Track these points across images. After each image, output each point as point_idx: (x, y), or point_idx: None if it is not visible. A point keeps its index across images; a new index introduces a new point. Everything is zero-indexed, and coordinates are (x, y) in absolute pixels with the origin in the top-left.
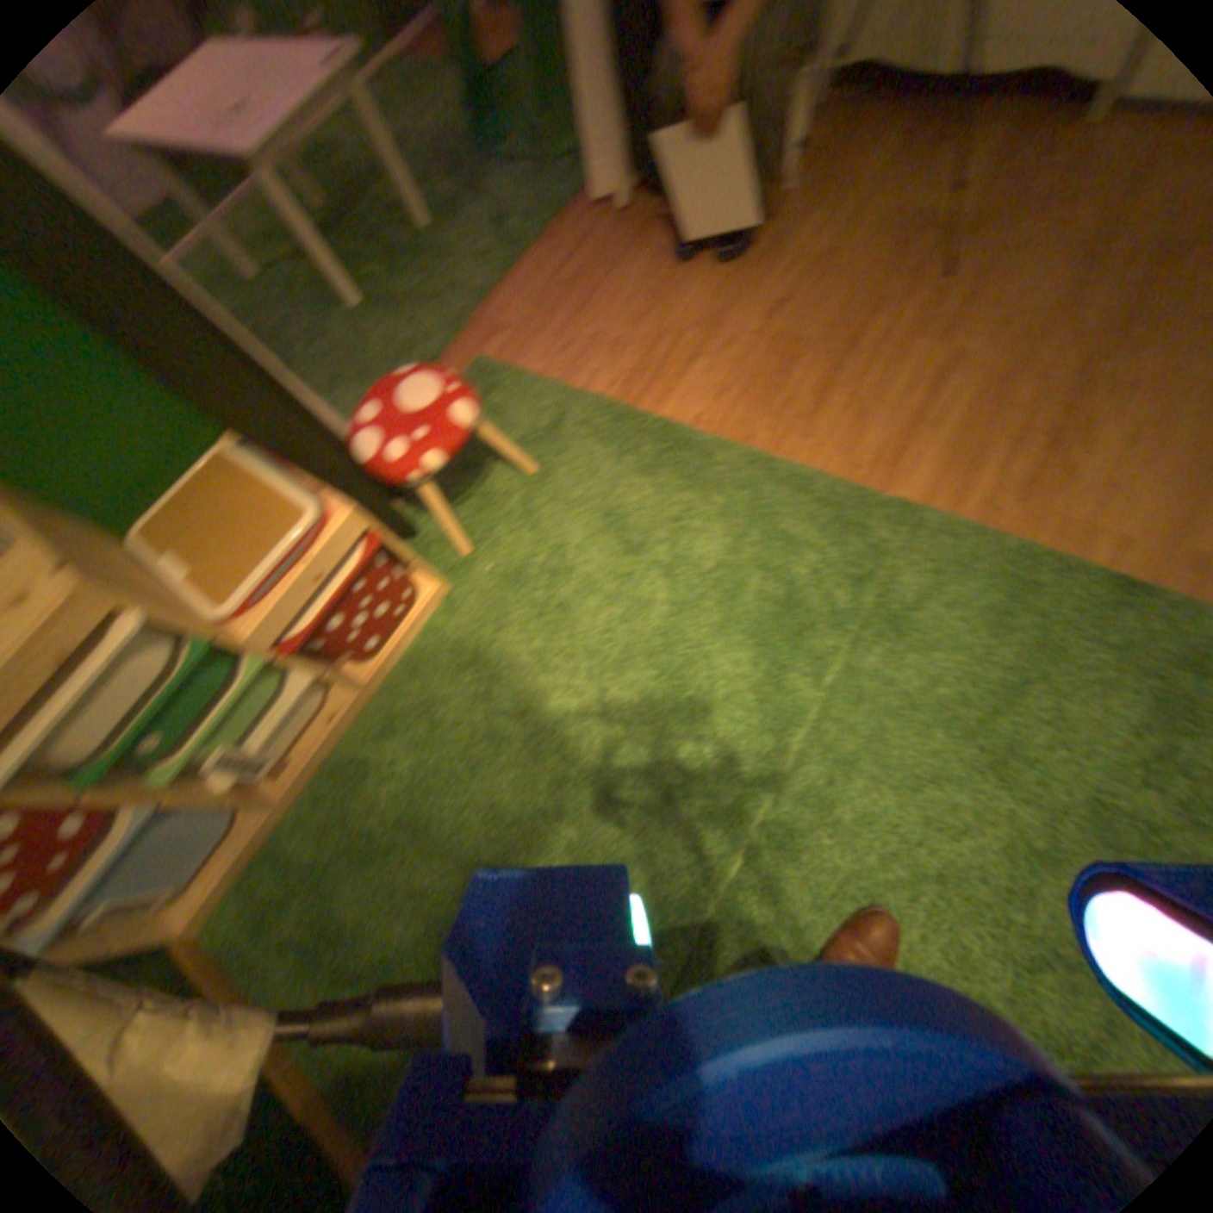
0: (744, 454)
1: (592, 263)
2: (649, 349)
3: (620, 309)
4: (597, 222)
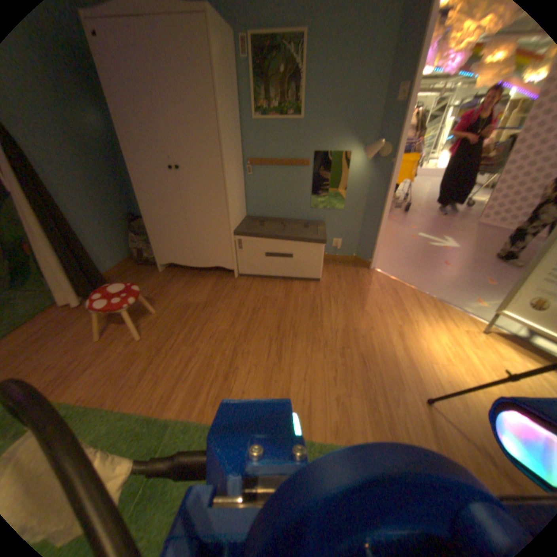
0: (98, 412)
1: (50, 330)
2: (65, 367)
3: (57, 349)
4: (60, 312)
